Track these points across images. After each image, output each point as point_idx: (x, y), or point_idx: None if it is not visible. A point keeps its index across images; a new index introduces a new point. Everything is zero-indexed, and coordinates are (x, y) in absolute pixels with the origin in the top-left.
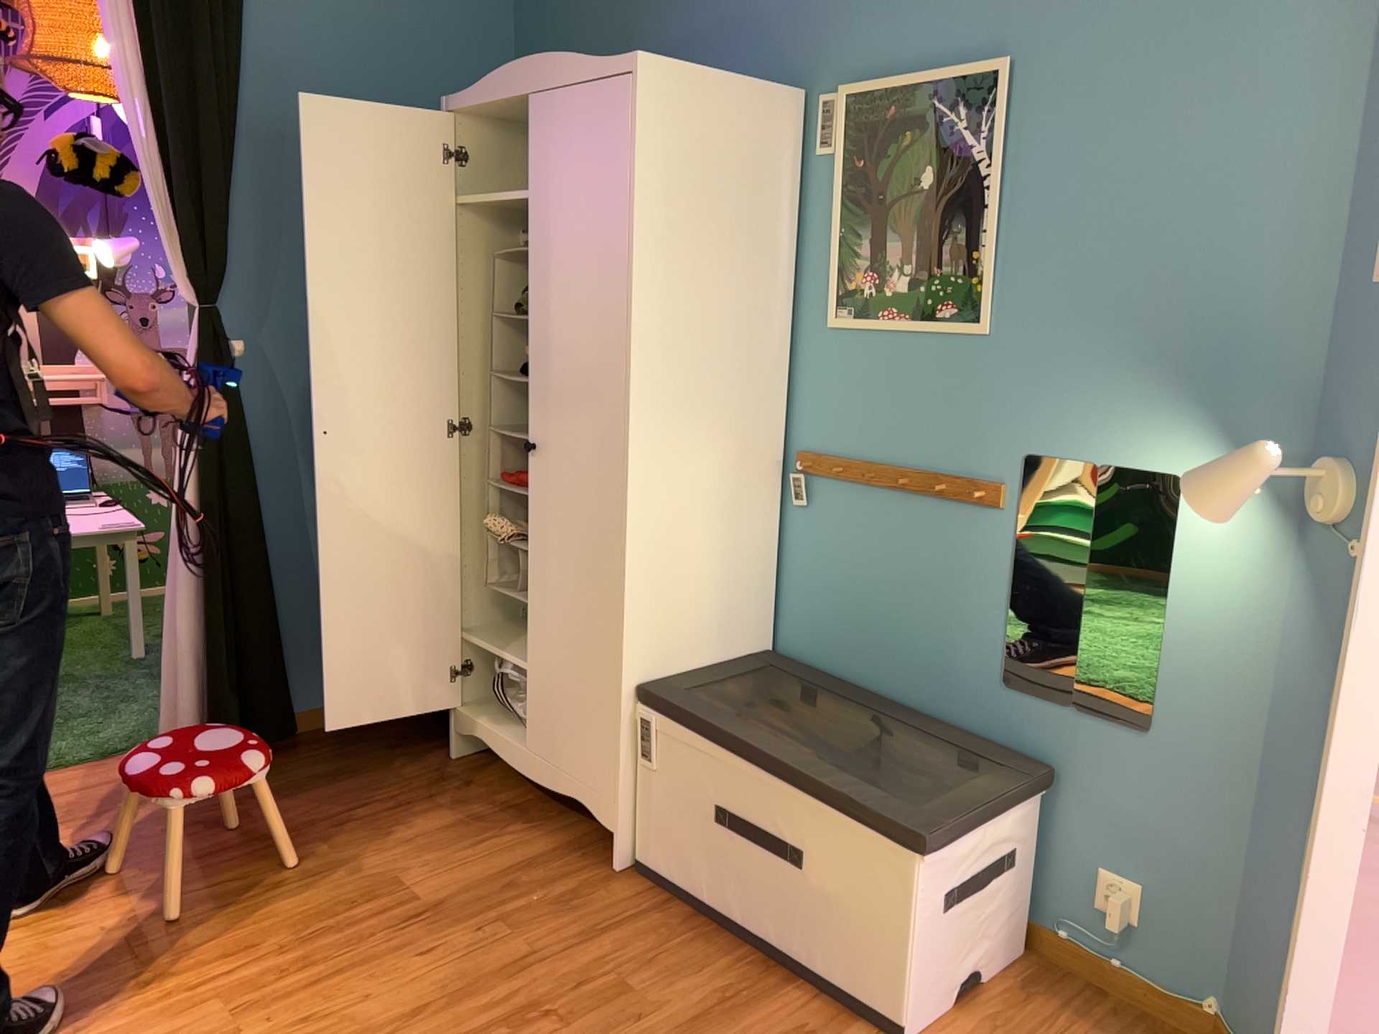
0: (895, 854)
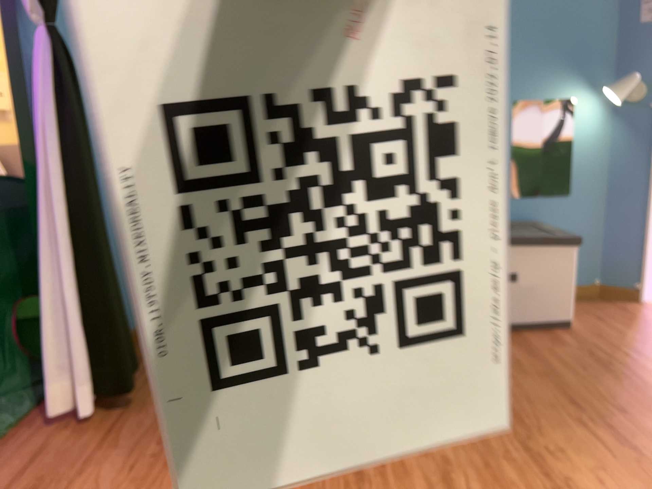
0: (563, 253)
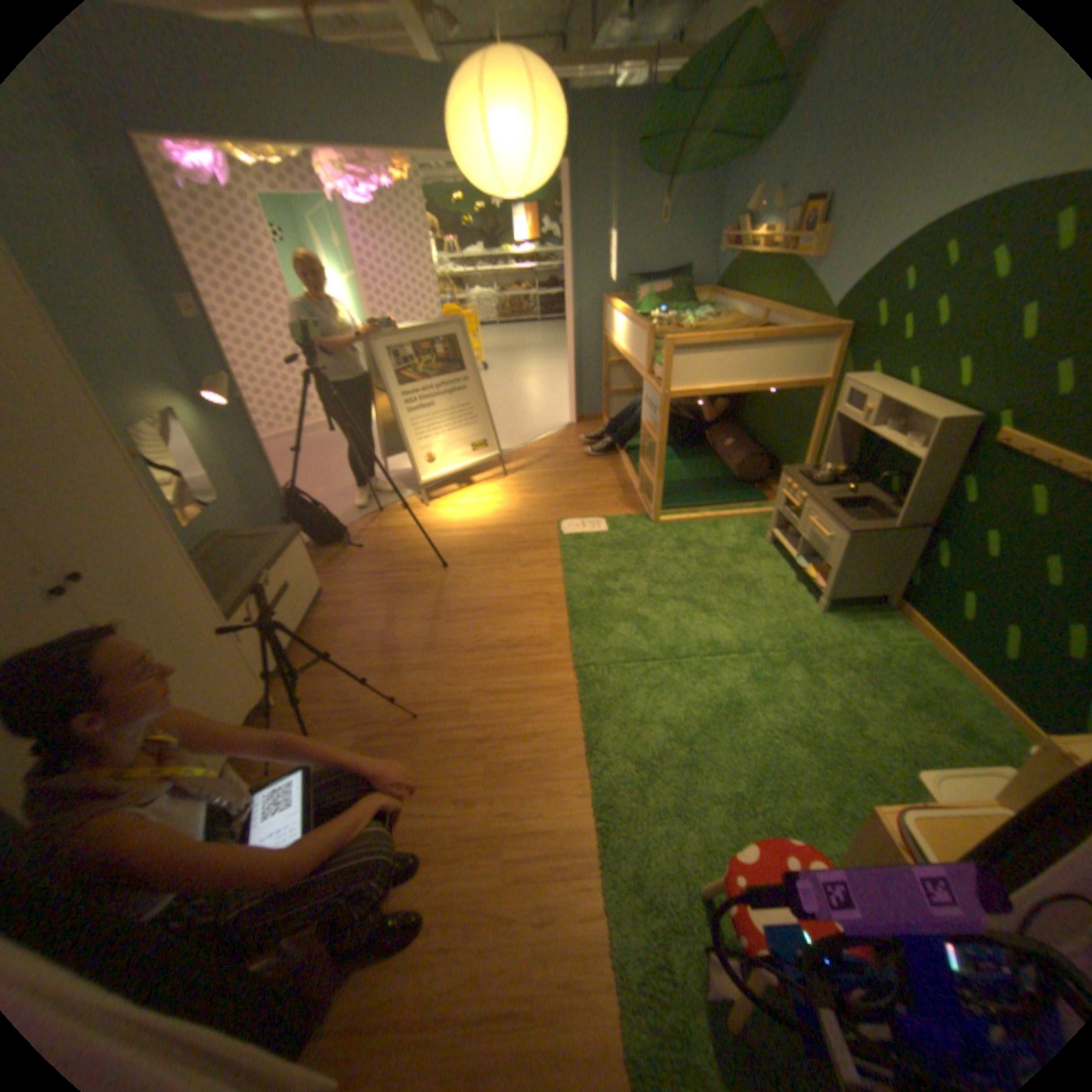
0: (298, 545)
